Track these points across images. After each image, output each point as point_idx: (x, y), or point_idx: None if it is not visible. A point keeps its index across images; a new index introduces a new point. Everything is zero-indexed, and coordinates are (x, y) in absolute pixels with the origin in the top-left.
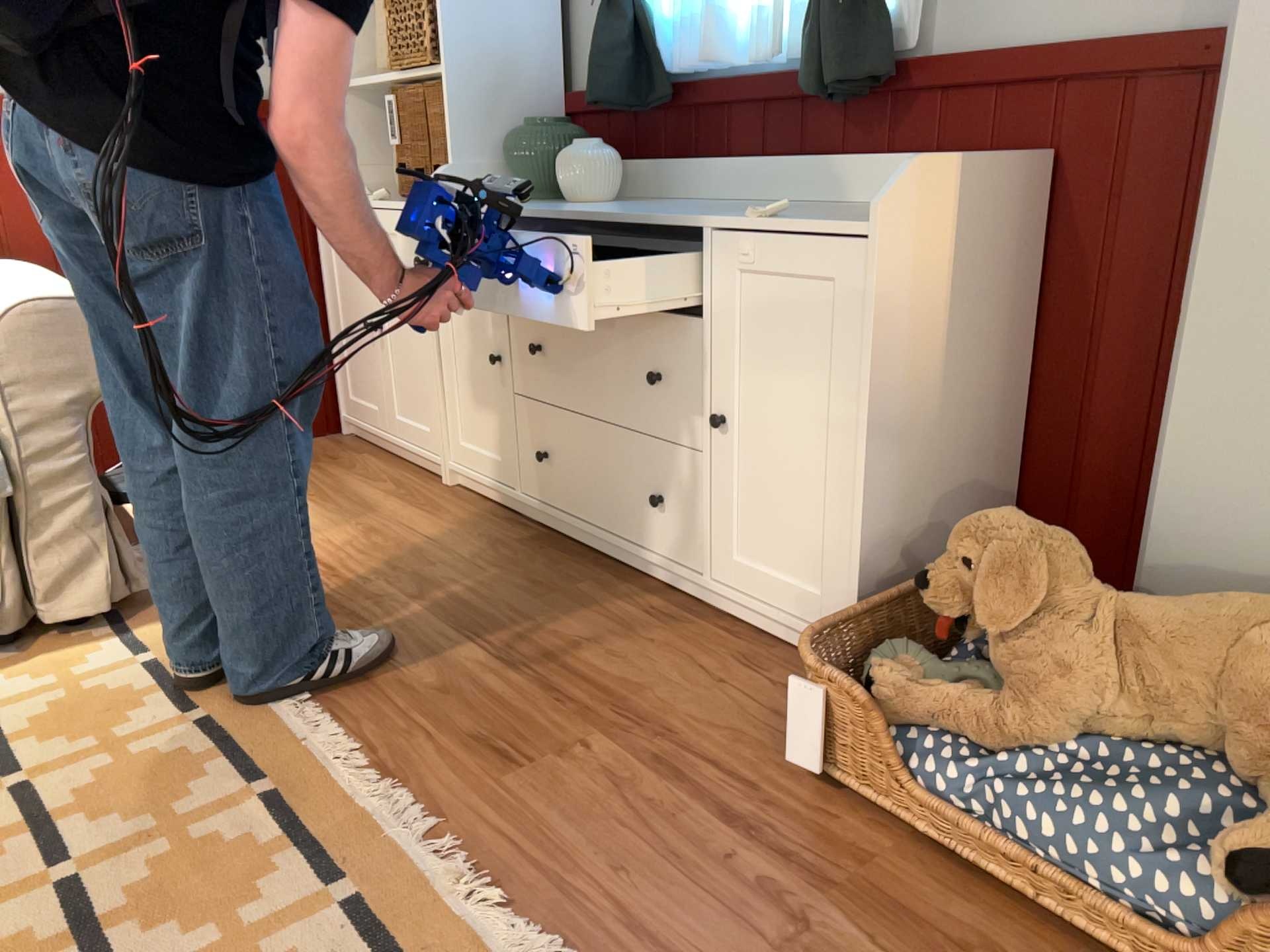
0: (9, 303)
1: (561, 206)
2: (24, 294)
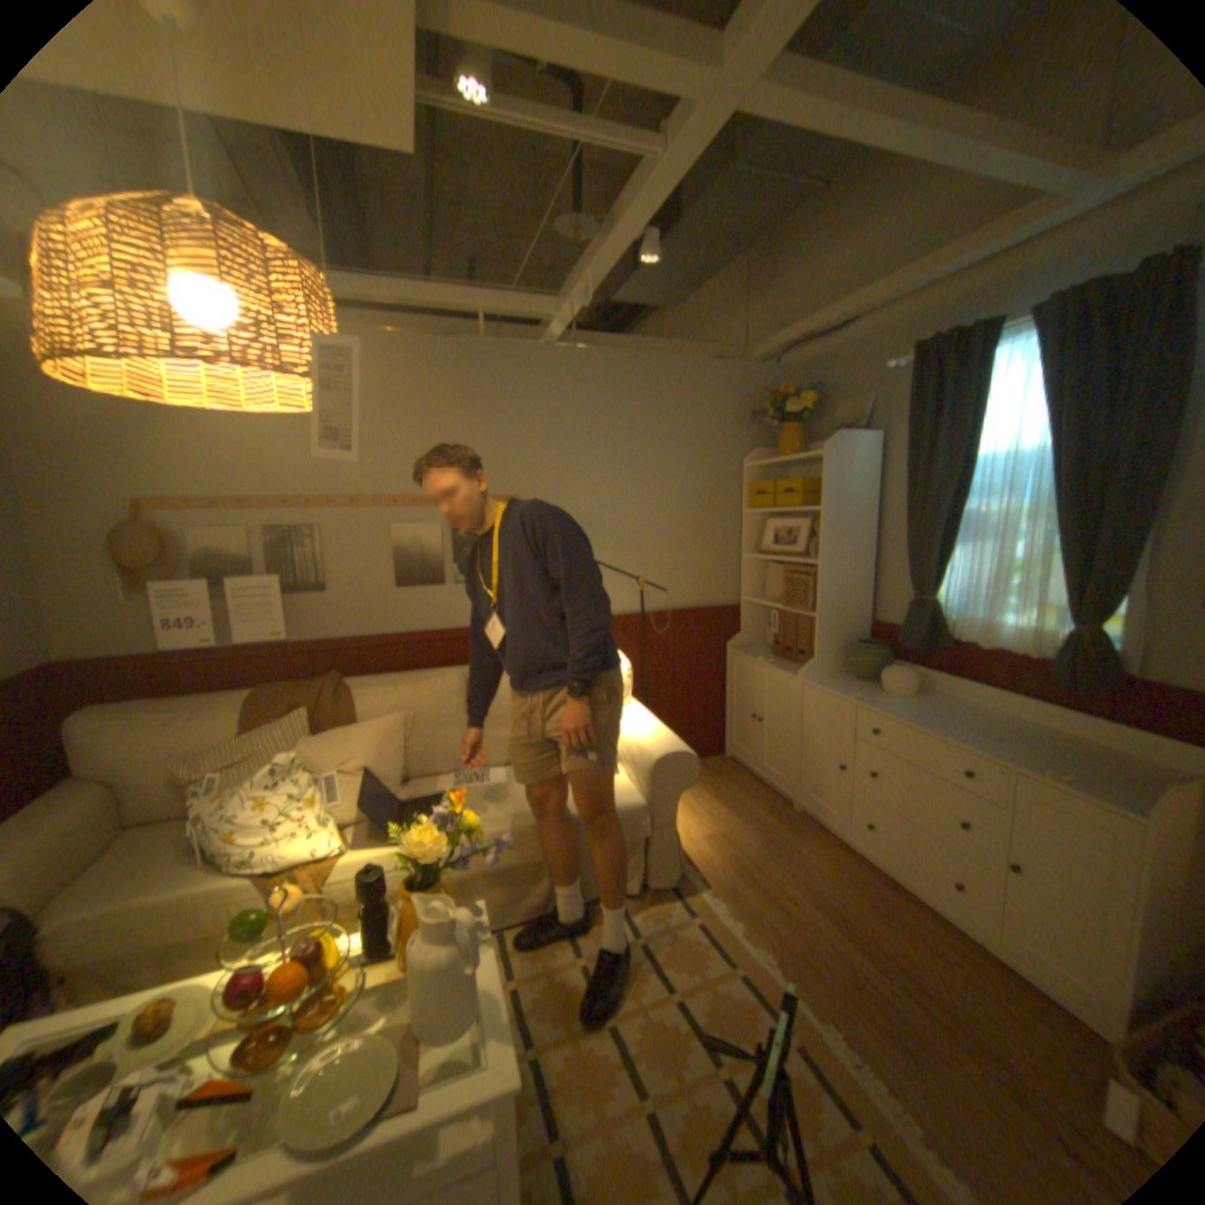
0: (655, 752)
1: (887, 699)
2: (656, 743)
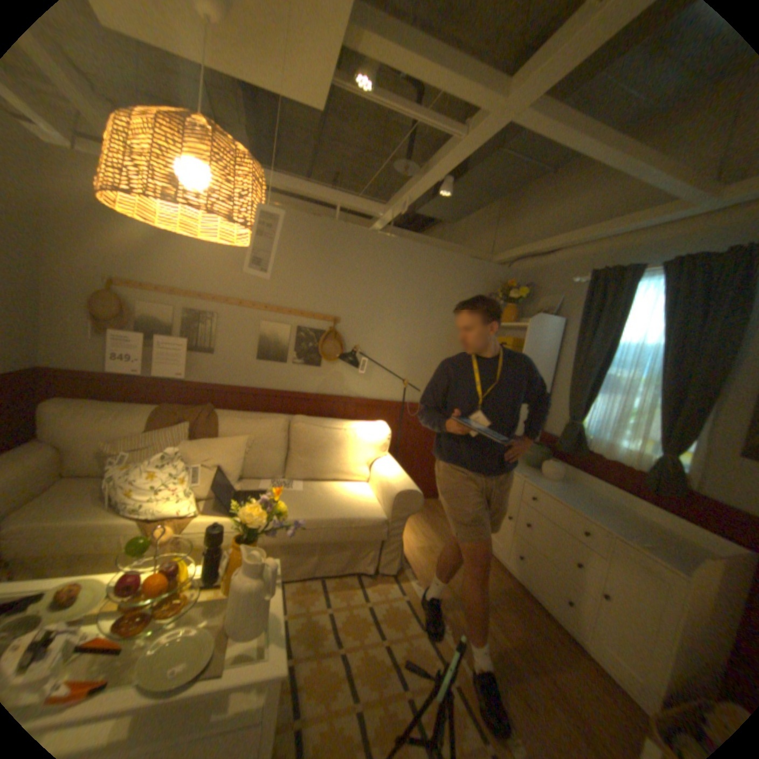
0: (397, 488)
1: (543, 480)
2: (399, 483)
